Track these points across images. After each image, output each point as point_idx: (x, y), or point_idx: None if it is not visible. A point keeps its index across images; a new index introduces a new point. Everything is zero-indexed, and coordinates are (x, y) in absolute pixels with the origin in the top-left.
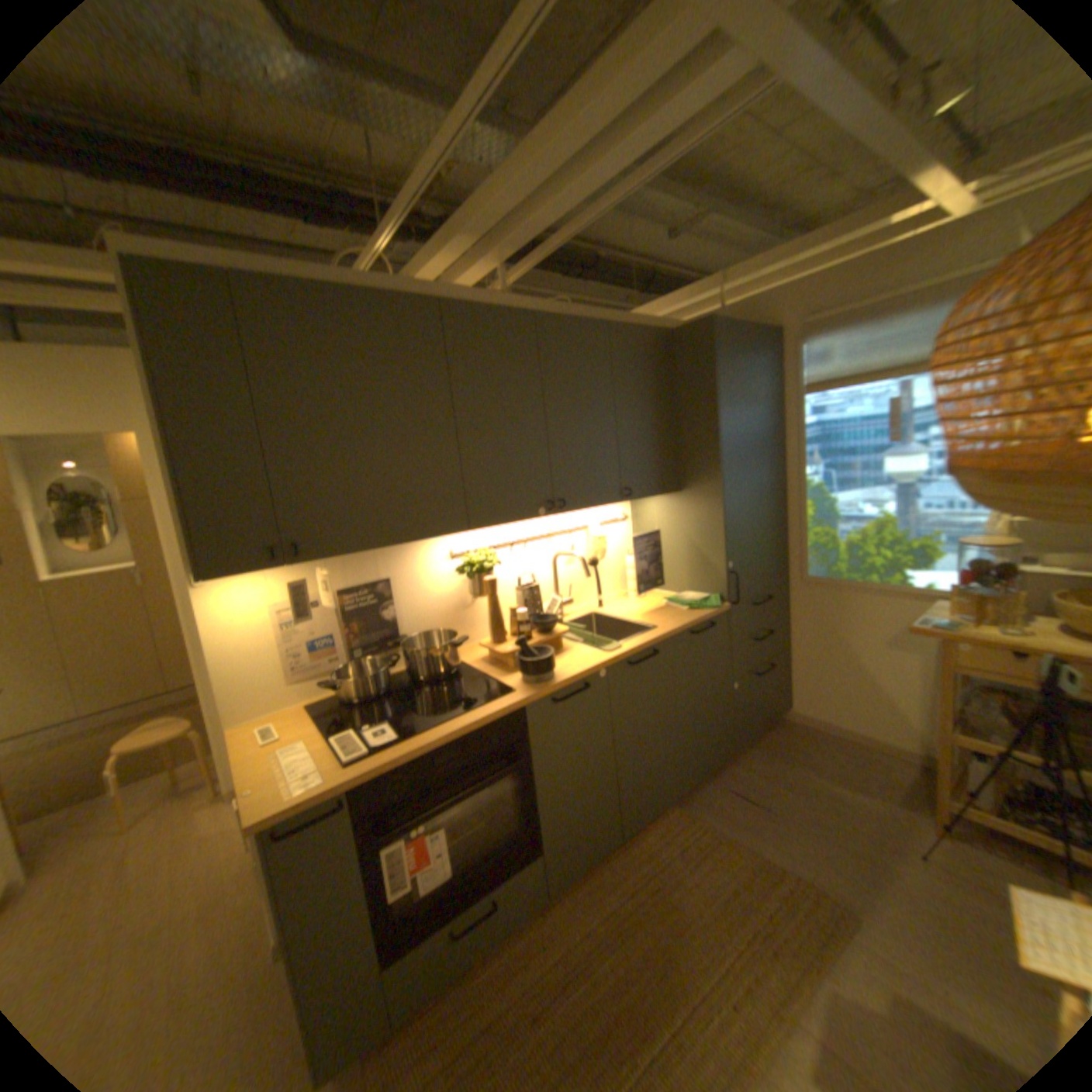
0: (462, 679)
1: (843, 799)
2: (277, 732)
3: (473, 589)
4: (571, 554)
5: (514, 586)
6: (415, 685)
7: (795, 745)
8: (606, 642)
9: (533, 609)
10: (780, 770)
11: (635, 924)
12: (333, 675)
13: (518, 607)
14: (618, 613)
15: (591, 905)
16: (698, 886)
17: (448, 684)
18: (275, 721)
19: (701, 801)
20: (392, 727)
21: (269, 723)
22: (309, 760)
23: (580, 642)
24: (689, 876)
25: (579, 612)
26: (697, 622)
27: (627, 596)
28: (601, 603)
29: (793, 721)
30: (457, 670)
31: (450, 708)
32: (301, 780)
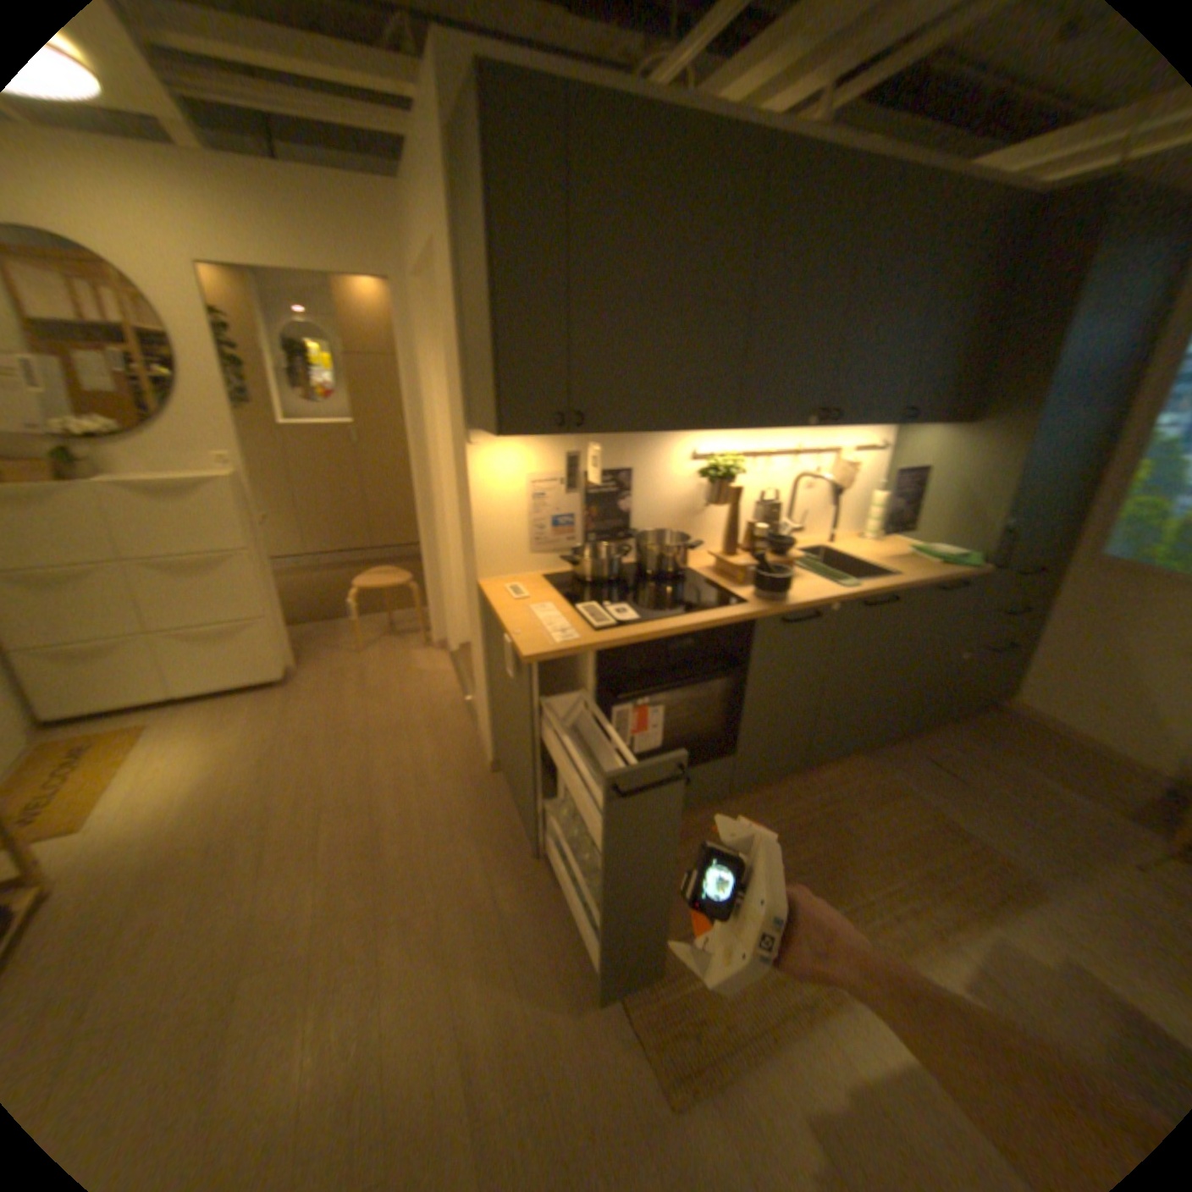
0: (690, 582)
1: (1056, 794)
2: (526, 591)
3: (710, 496)
4: (821, 476)
5: (752, 500)
6: (642, 578)
7: (1010, 732)
8: (843, 577)
9: (766, 529)
10: (986, 750)
11: (808, 834)
12: (571, 553)
13: (750, 524)
14: (853, 552)
15: (766, 808)
16: (876, 822)
17: (675, 583)
18: (520, 582)
19: (889, 756)
20: (630, 608)
21: (516, 583)
22: (563, 619)
23: (813, 572)
24: (867, 813)
25: (807, 543)
26: (950, 578)
27: (863, 537)
28: (833, 538)
29: (1013, 709)
30: (682, 573)
31: (684, 604)
32: (561, 632)
